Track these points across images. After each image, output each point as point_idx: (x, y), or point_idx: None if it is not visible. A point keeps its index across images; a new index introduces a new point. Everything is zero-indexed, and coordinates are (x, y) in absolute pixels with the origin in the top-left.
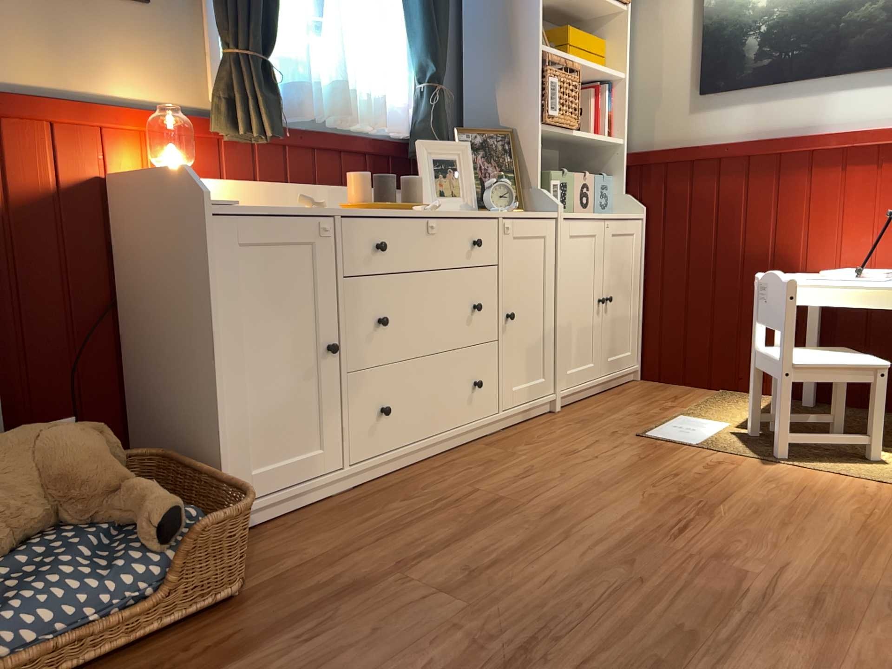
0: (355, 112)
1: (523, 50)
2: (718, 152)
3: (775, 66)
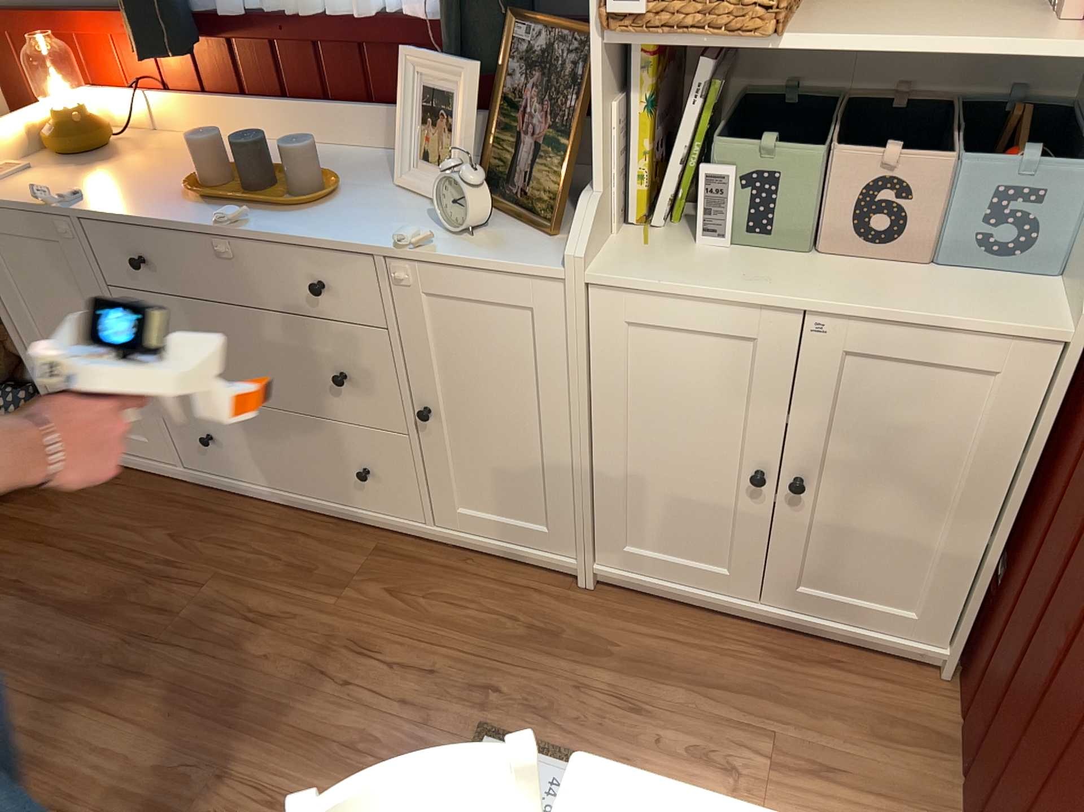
0: None
1: None
2: None
3: None
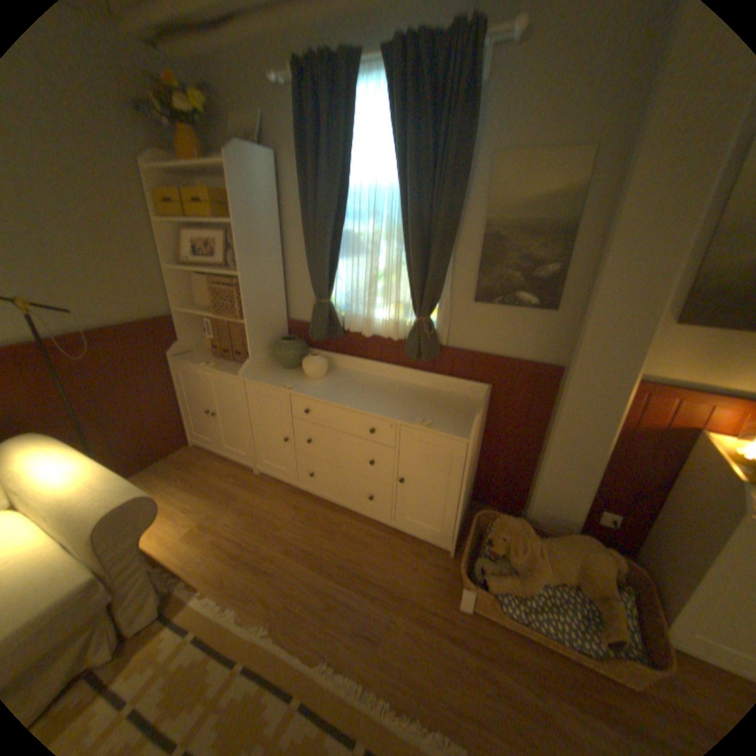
0: None
1: None
2: None
3: None
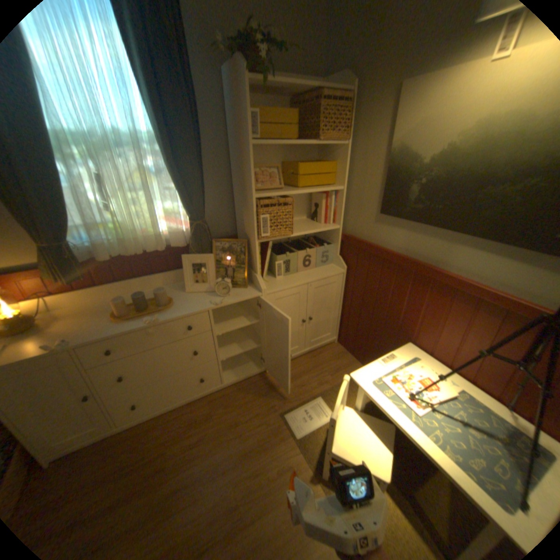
0: (150, 240)
1: (248, 196)
2: (384, 254)
3: (427, 211)
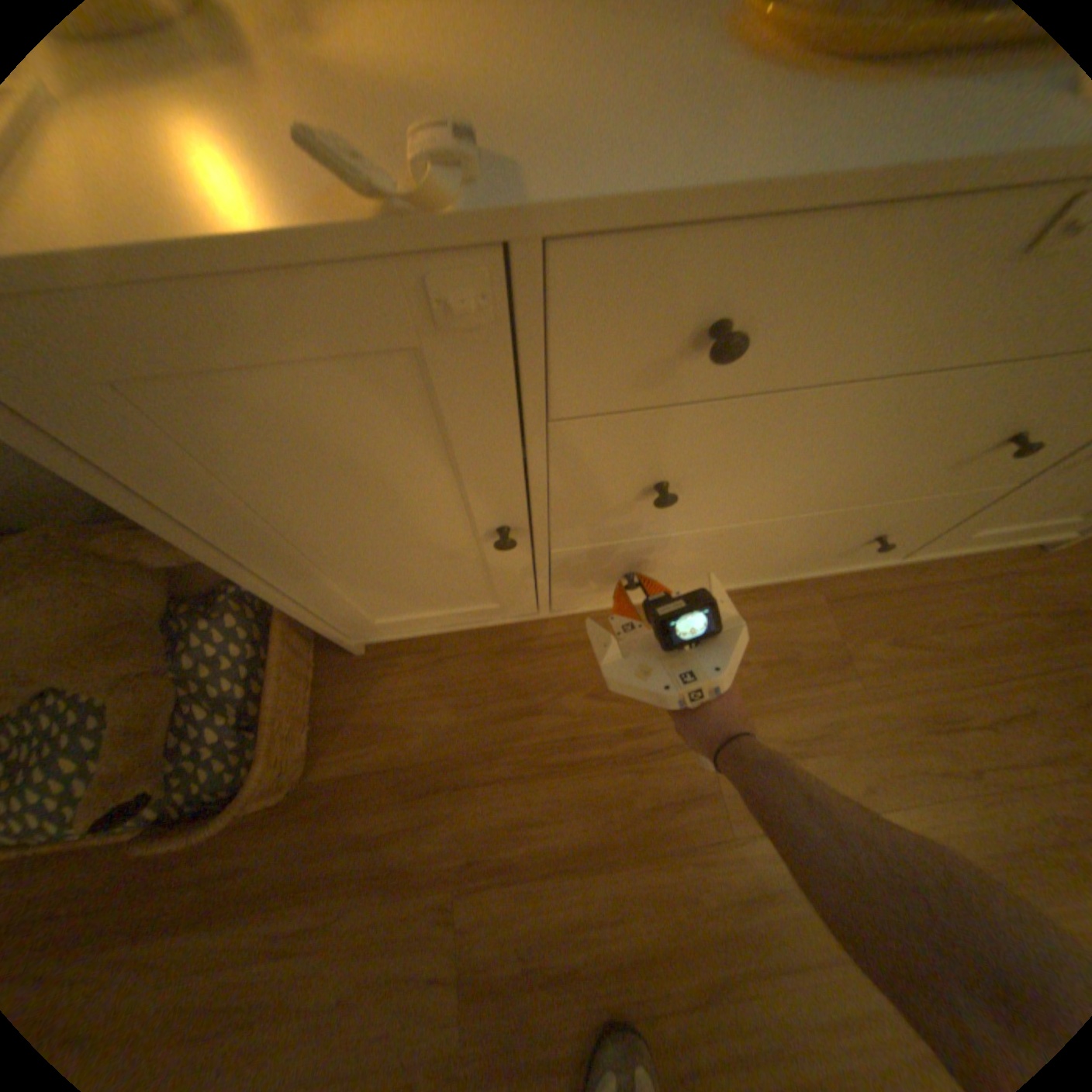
0: None
1: None
2: None
3: None
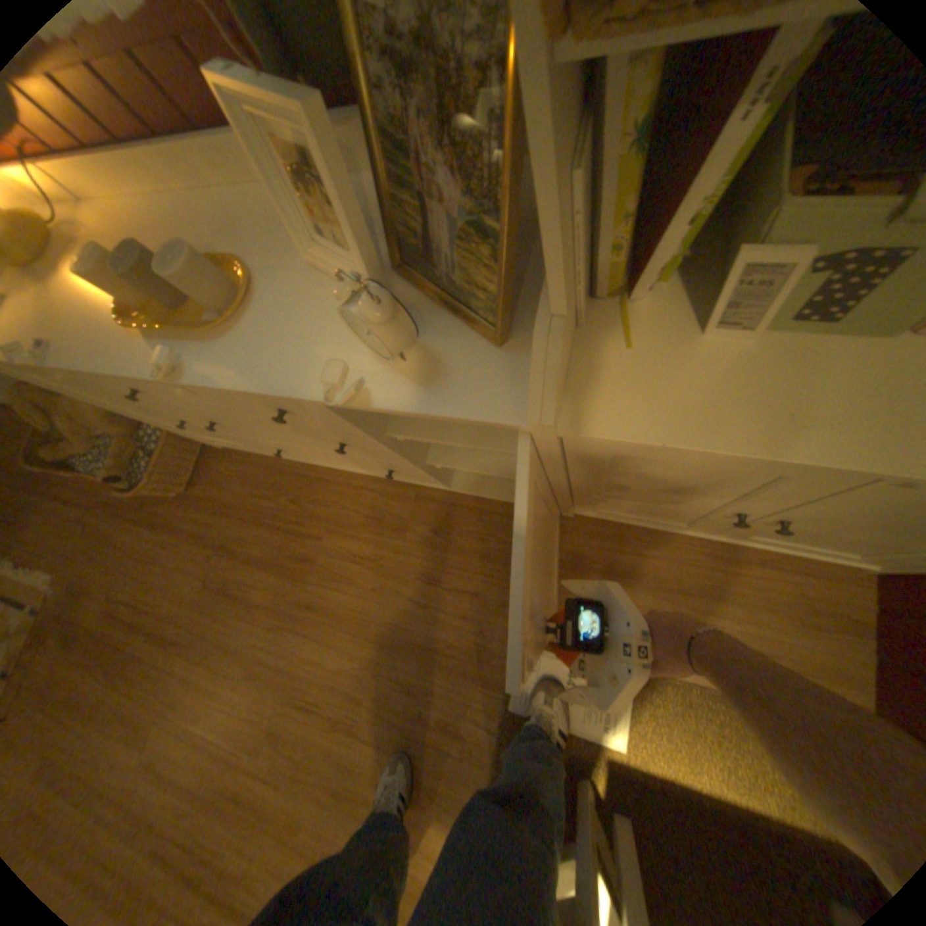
0: None
1: None
2: None
3: None
